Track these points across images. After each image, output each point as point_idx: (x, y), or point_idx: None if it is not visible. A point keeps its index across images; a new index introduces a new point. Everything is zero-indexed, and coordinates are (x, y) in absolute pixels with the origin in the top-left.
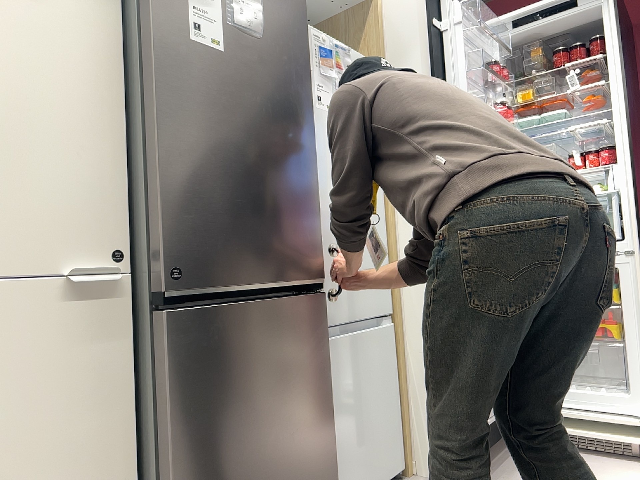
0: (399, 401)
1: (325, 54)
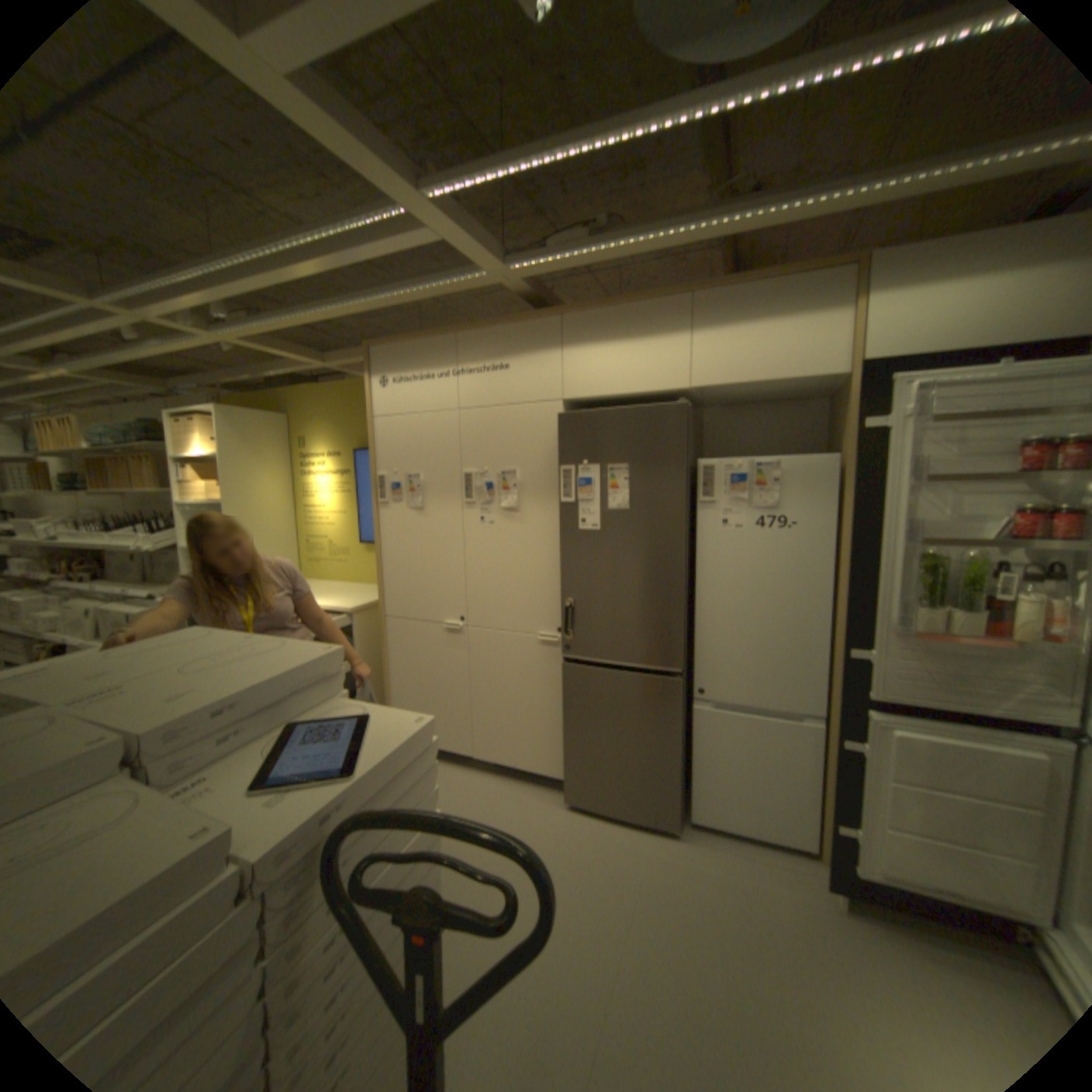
0: (826, 799)
1: (737, 481)
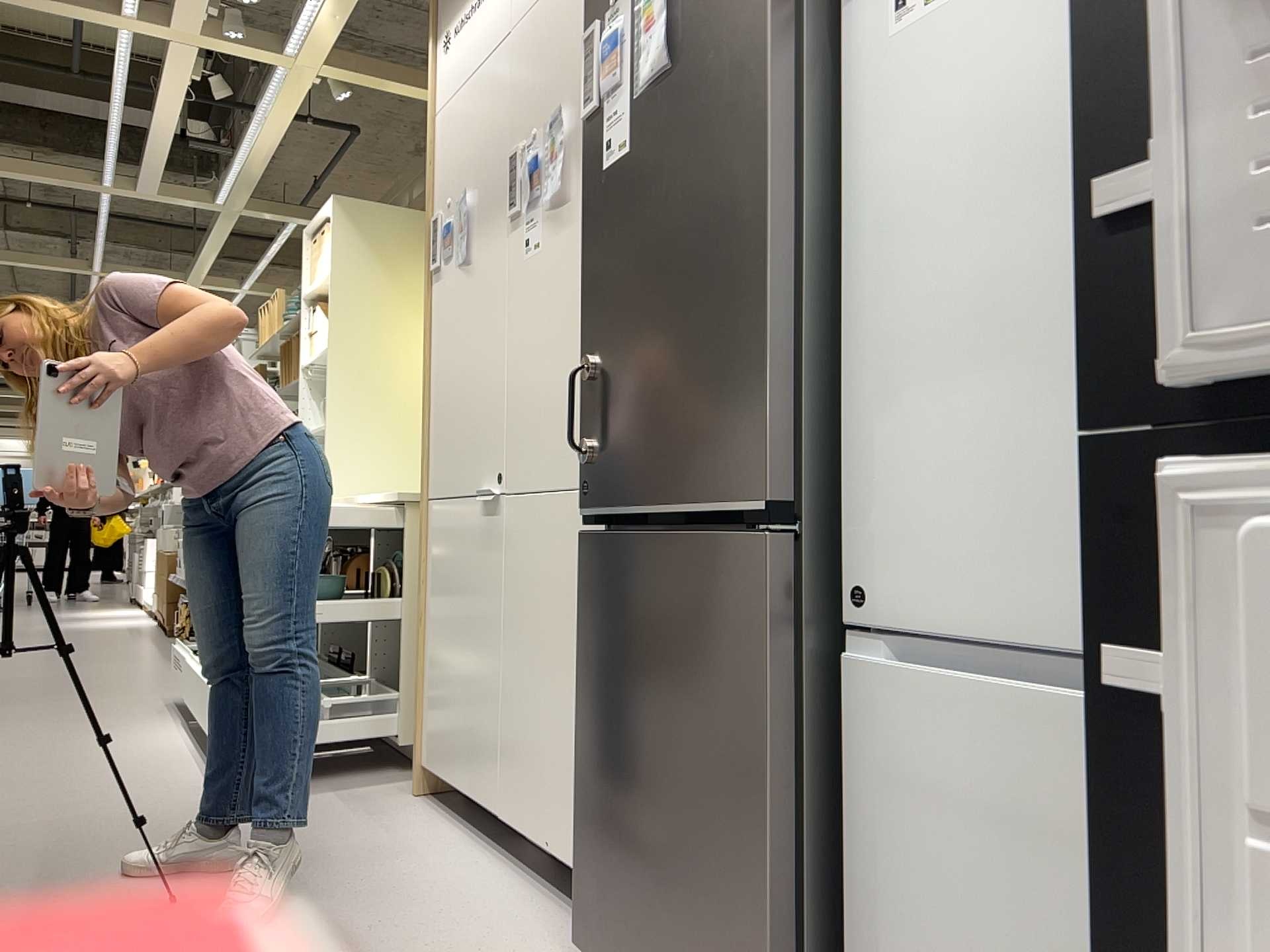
0: None
1: None
